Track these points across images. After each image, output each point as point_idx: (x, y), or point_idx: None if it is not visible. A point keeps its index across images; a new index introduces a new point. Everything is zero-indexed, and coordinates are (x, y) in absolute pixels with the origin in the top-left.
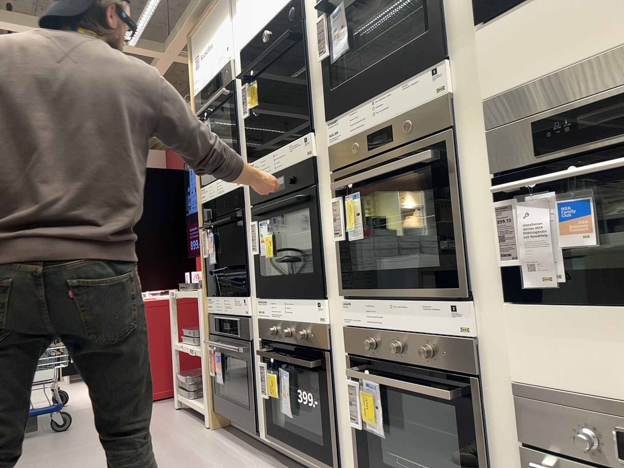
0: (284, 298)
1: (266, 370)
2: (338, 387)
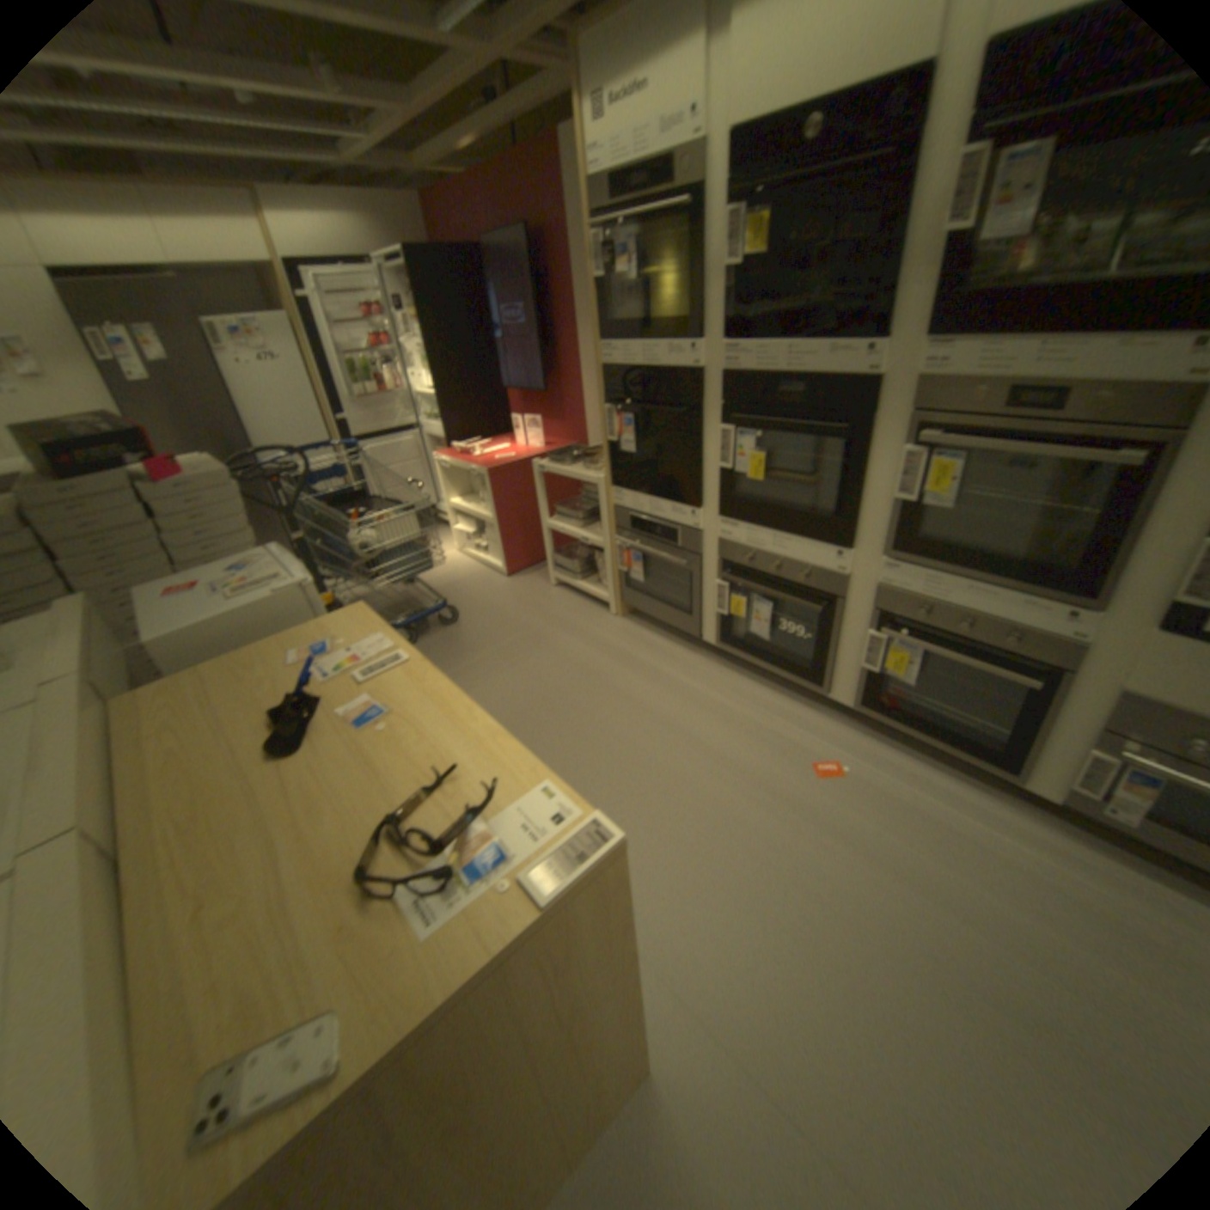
0: (774, 532)
1: (727, 592)
2: (845, 631)
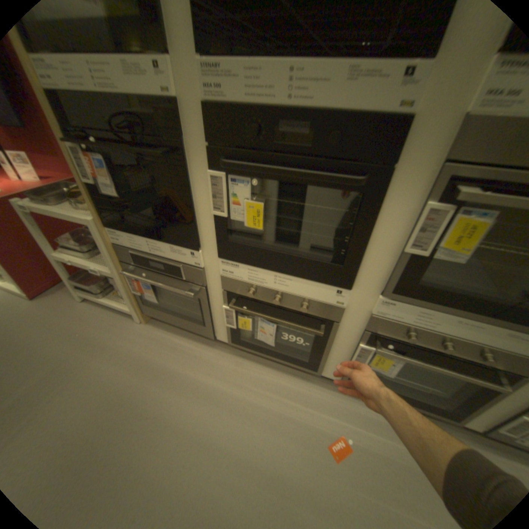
0: (276, 271)
1: (235, 312)
2: (337, 339)
